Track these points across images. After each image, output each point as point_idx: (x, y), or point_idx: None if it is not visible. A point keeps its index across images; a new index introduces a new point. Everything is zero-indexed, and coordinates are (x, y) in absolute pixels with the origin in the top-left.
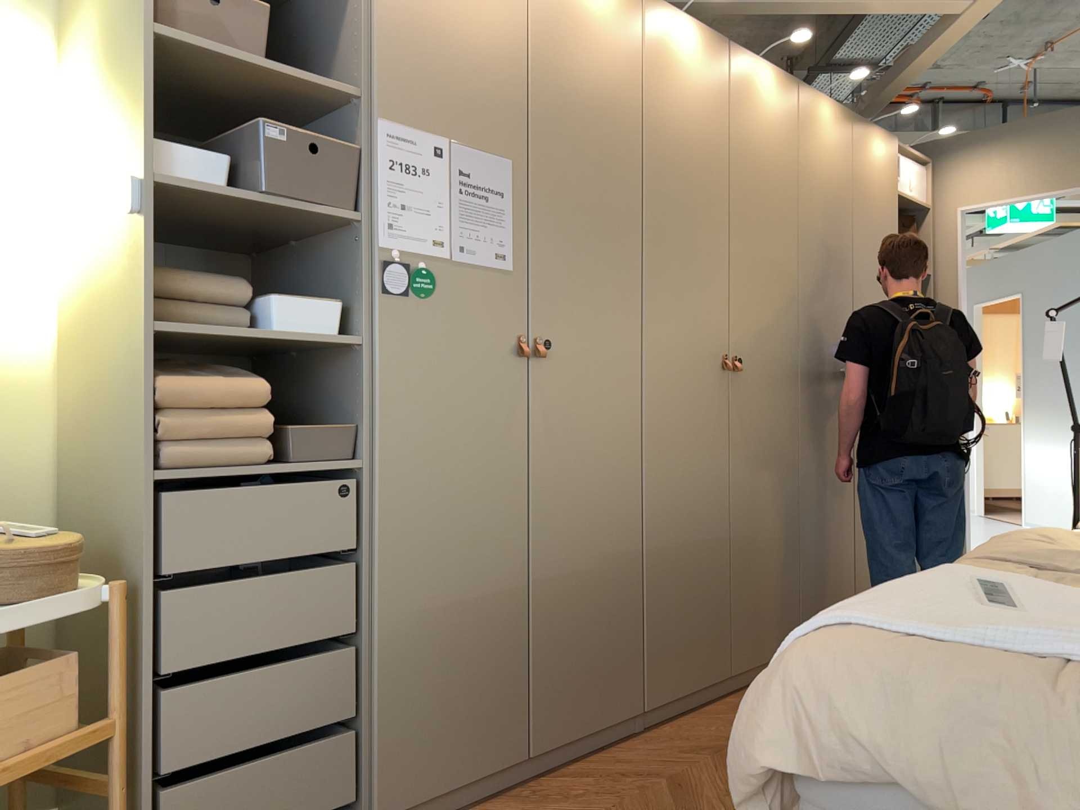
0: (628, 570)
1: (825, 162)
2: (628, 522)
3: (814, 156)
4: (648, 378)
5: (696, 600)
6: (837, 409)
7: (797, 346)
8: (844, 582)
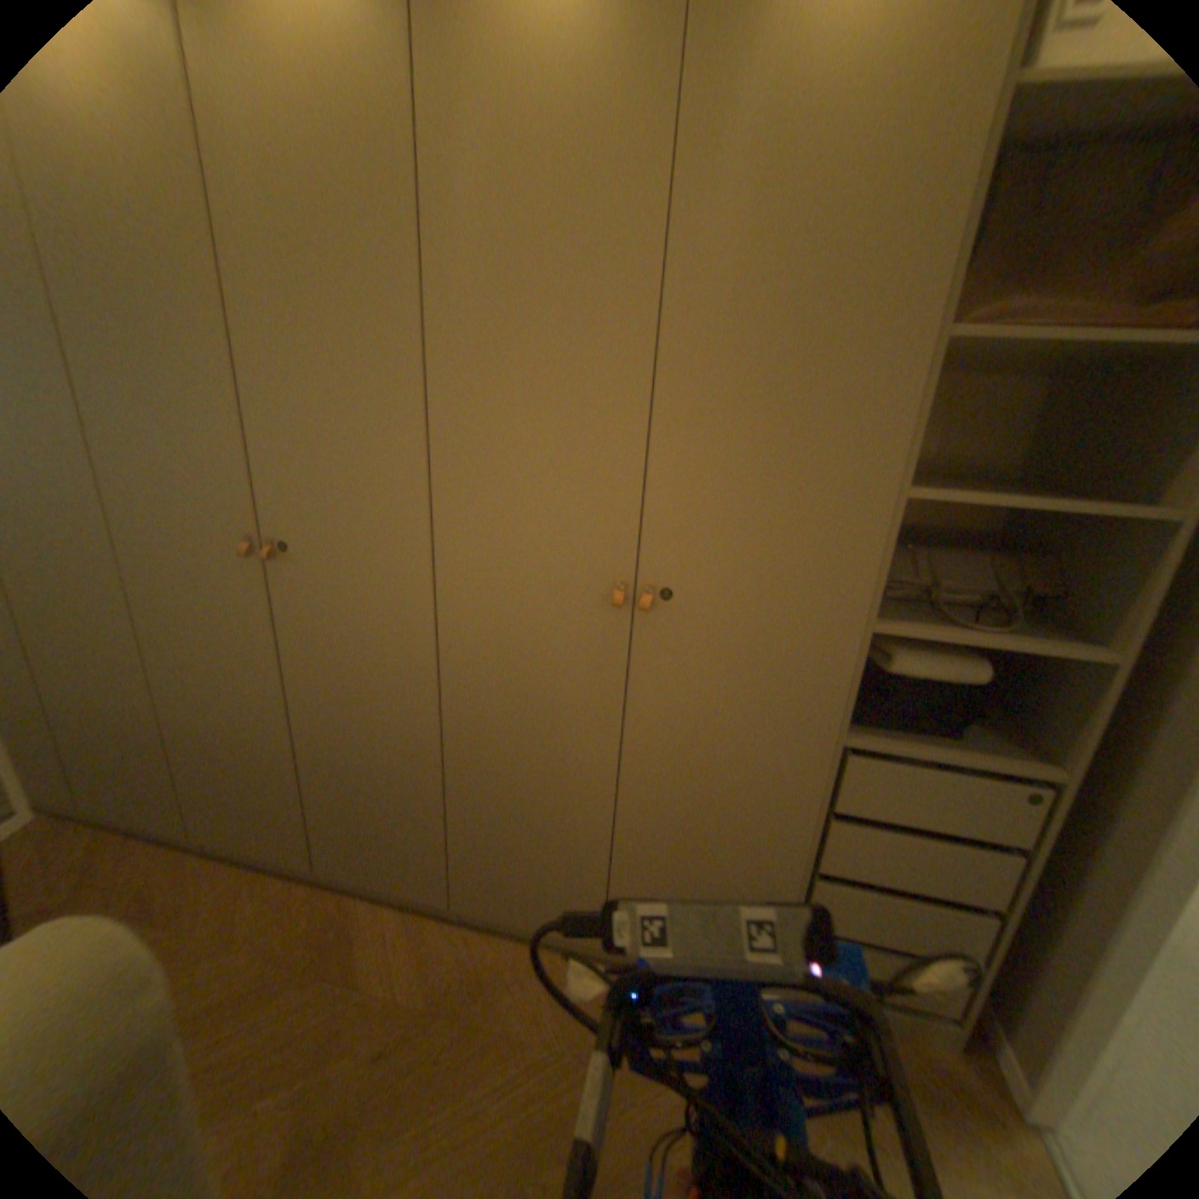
0: (138, 730)
1: (522, 117)
2: (127, 690)
3: (470, 119)
4: (117, 555)
5: (236, 790)
6: (556, 655)
7: (418, 539)
8: (564, 894)
